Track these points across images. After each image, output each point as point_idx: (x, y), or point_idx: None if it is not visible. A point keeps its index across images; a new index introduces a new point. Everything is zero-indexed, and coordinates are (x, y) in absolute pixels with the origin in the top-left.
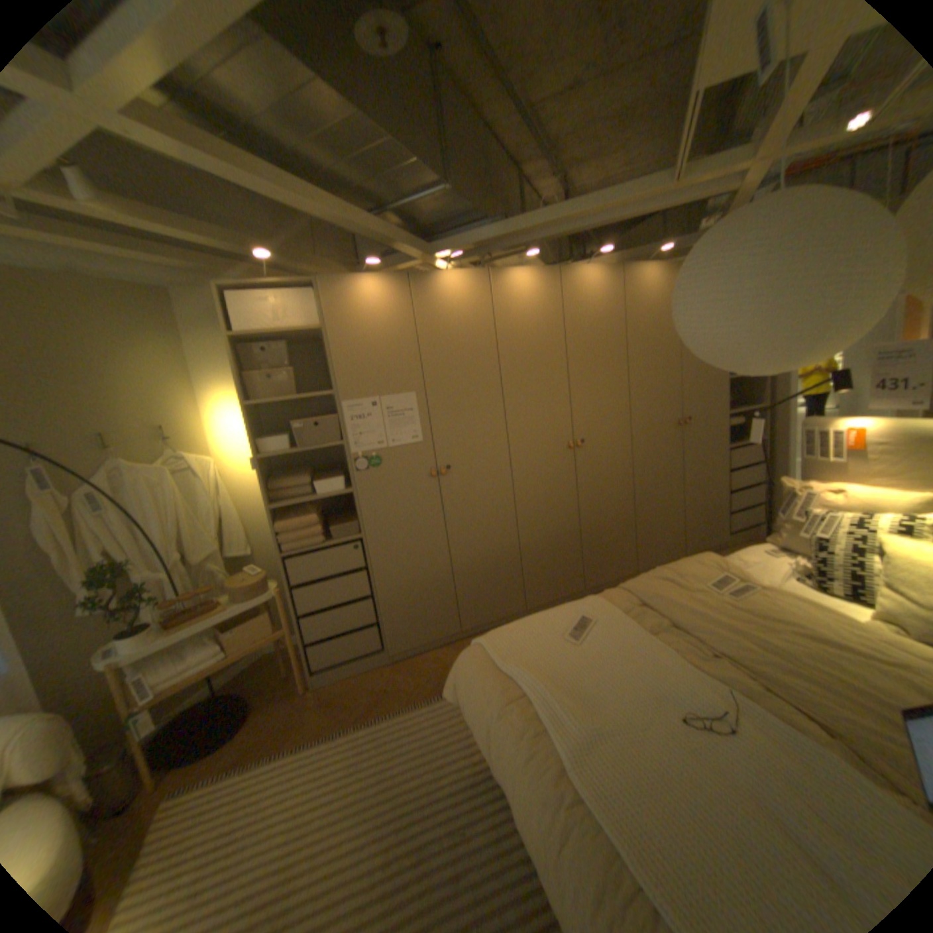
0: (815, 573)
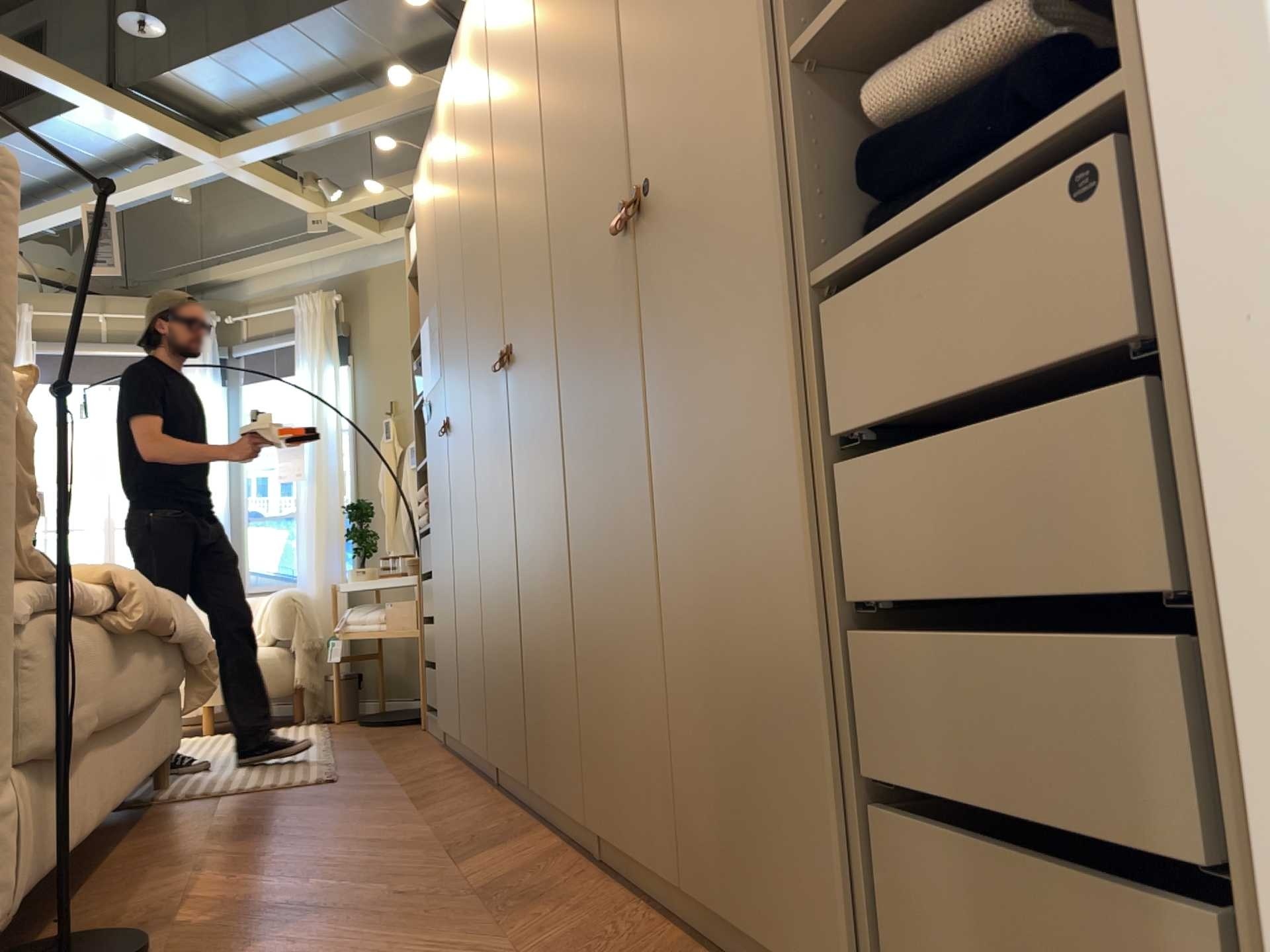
0: None
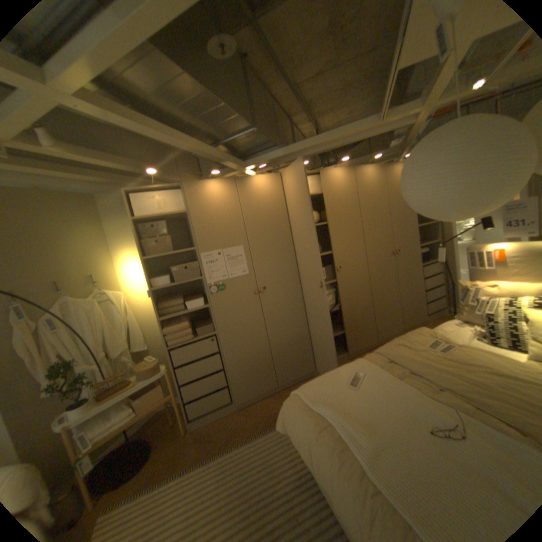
0: (488, 335)
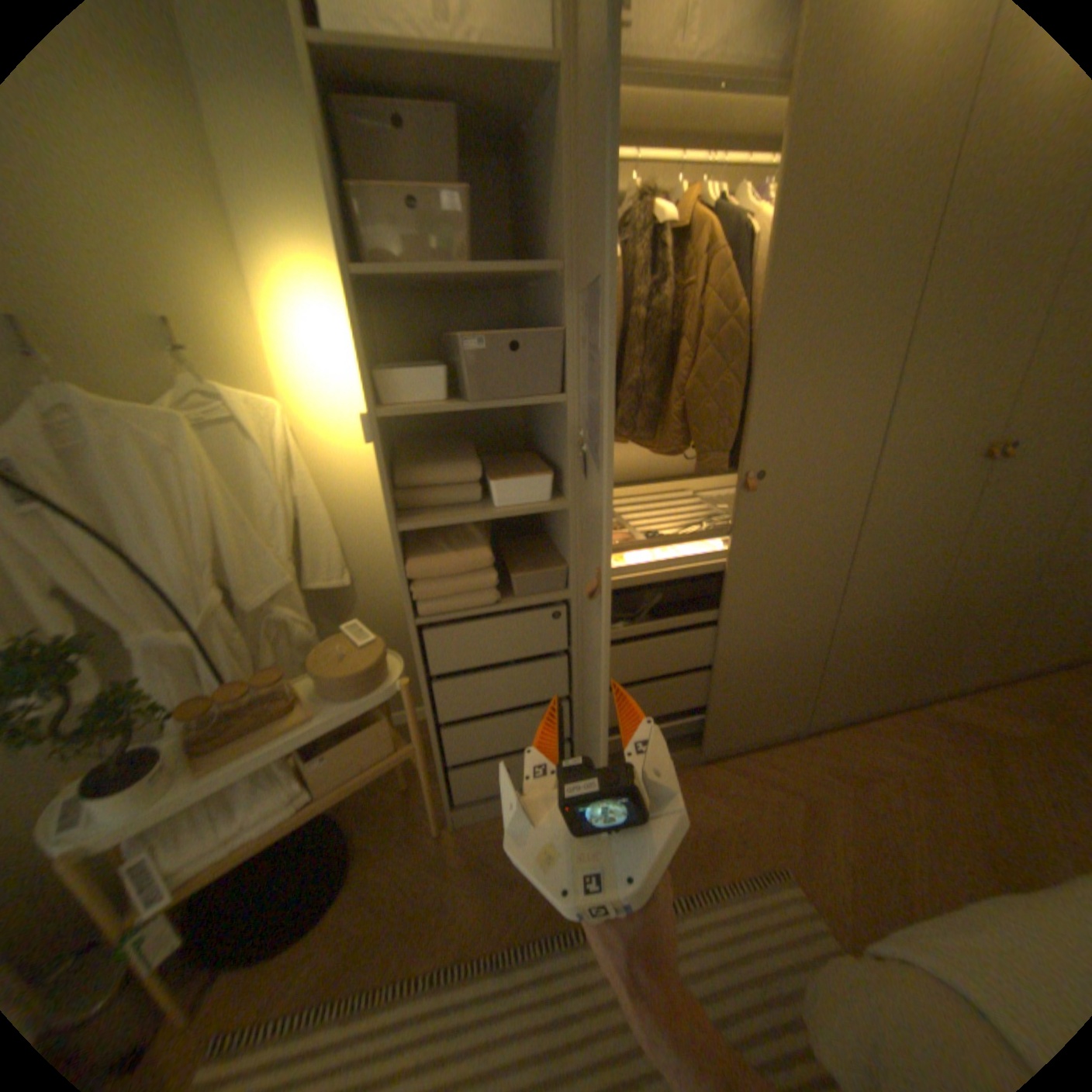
0: None
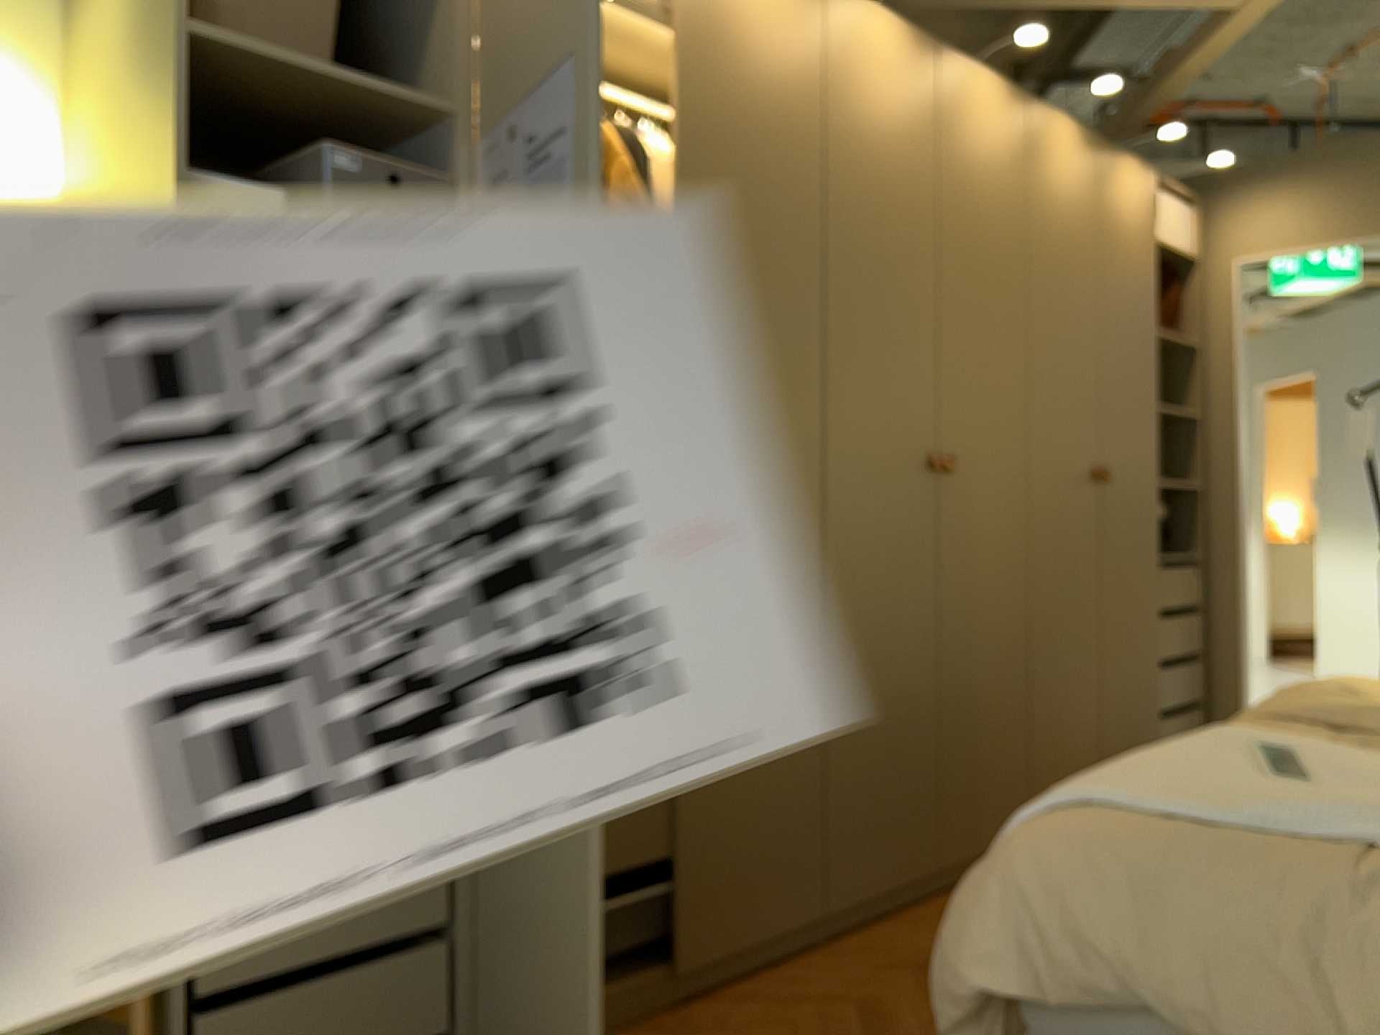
0: None
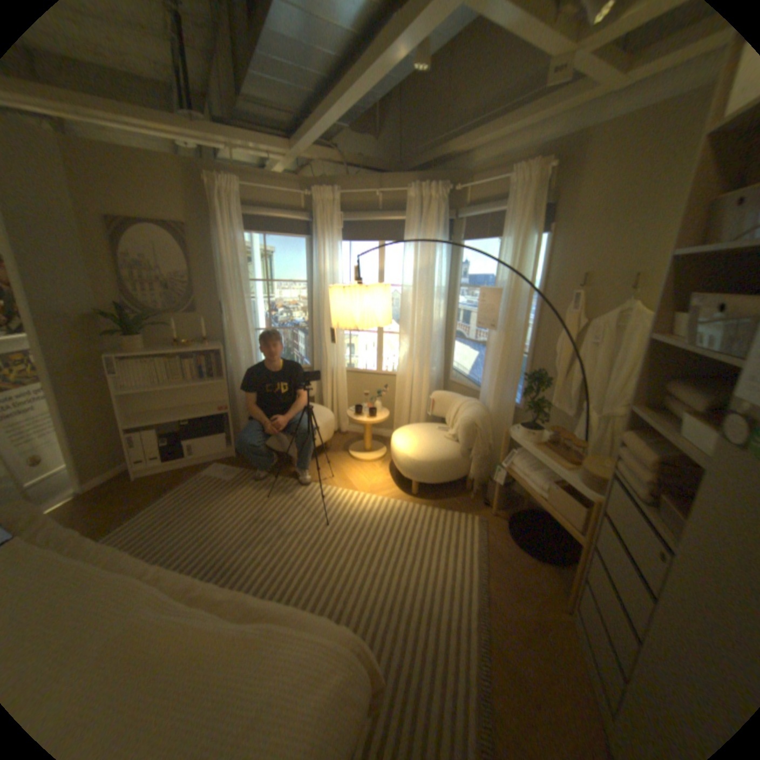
0: None
